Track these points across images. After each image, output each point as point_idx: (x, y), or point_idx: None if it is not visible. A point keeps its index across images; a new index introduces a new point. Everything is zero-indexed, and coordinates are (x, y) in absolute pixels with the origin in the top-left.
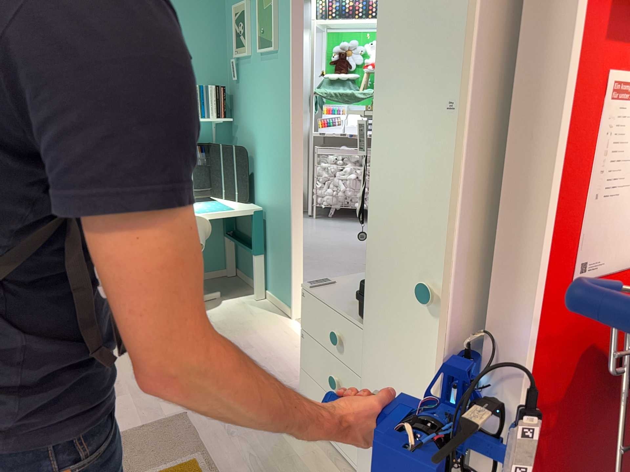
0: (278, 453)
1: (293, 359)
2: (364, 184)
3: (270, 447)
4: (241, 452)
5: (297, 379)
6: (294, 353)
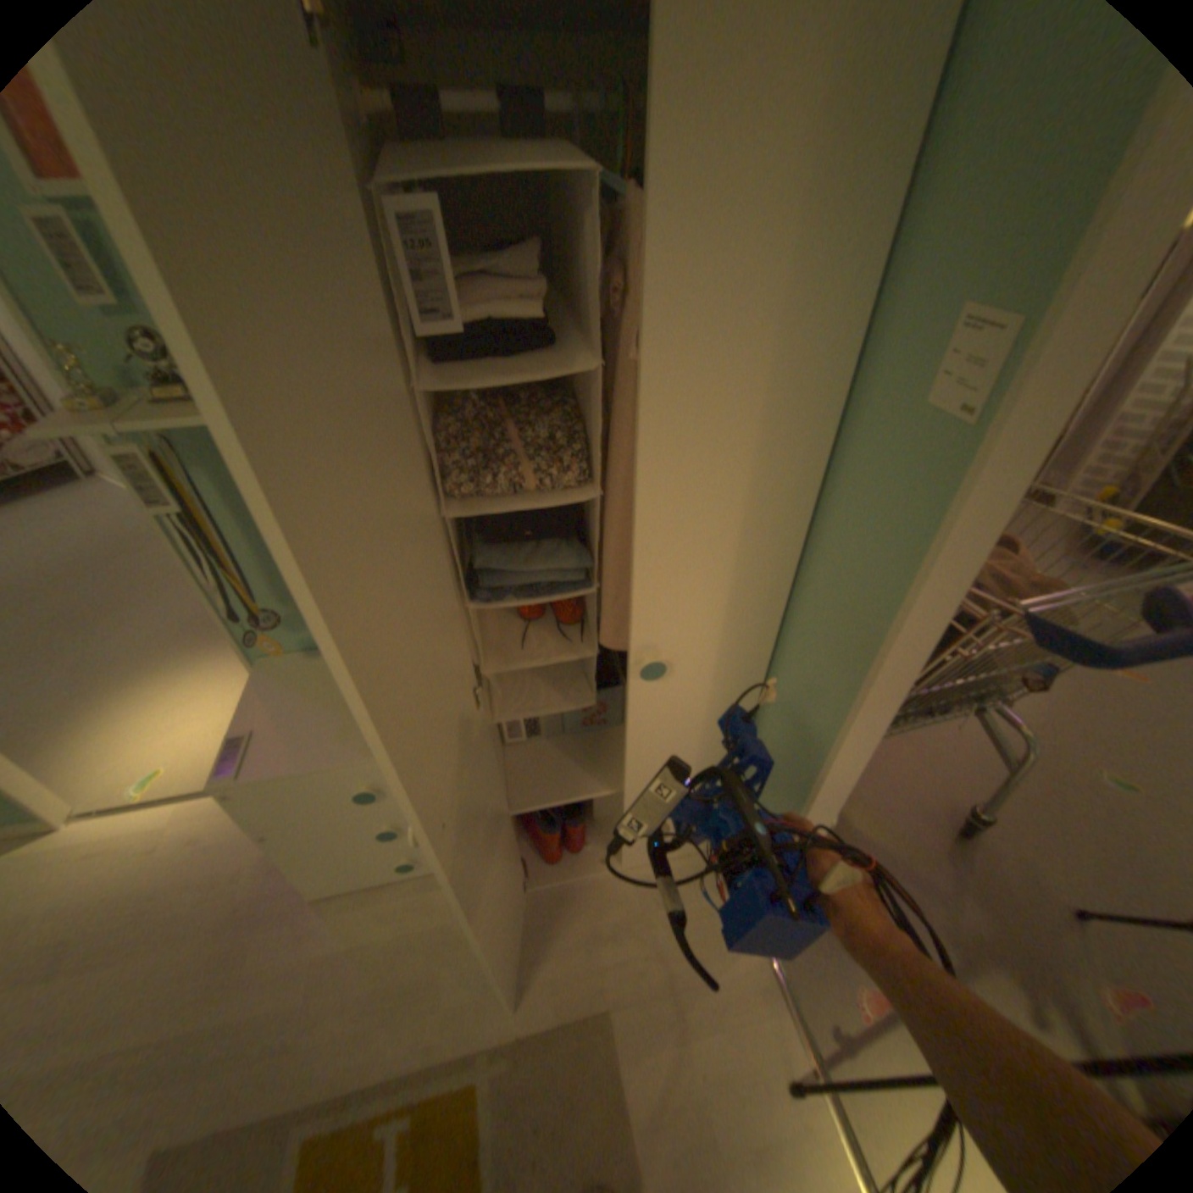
0: (373, 966)
1: (180, 868)
2: (204, 565)
3: (353, 976)
4: (335, 1031)
5: (234, 878)
6: (163, 860)
